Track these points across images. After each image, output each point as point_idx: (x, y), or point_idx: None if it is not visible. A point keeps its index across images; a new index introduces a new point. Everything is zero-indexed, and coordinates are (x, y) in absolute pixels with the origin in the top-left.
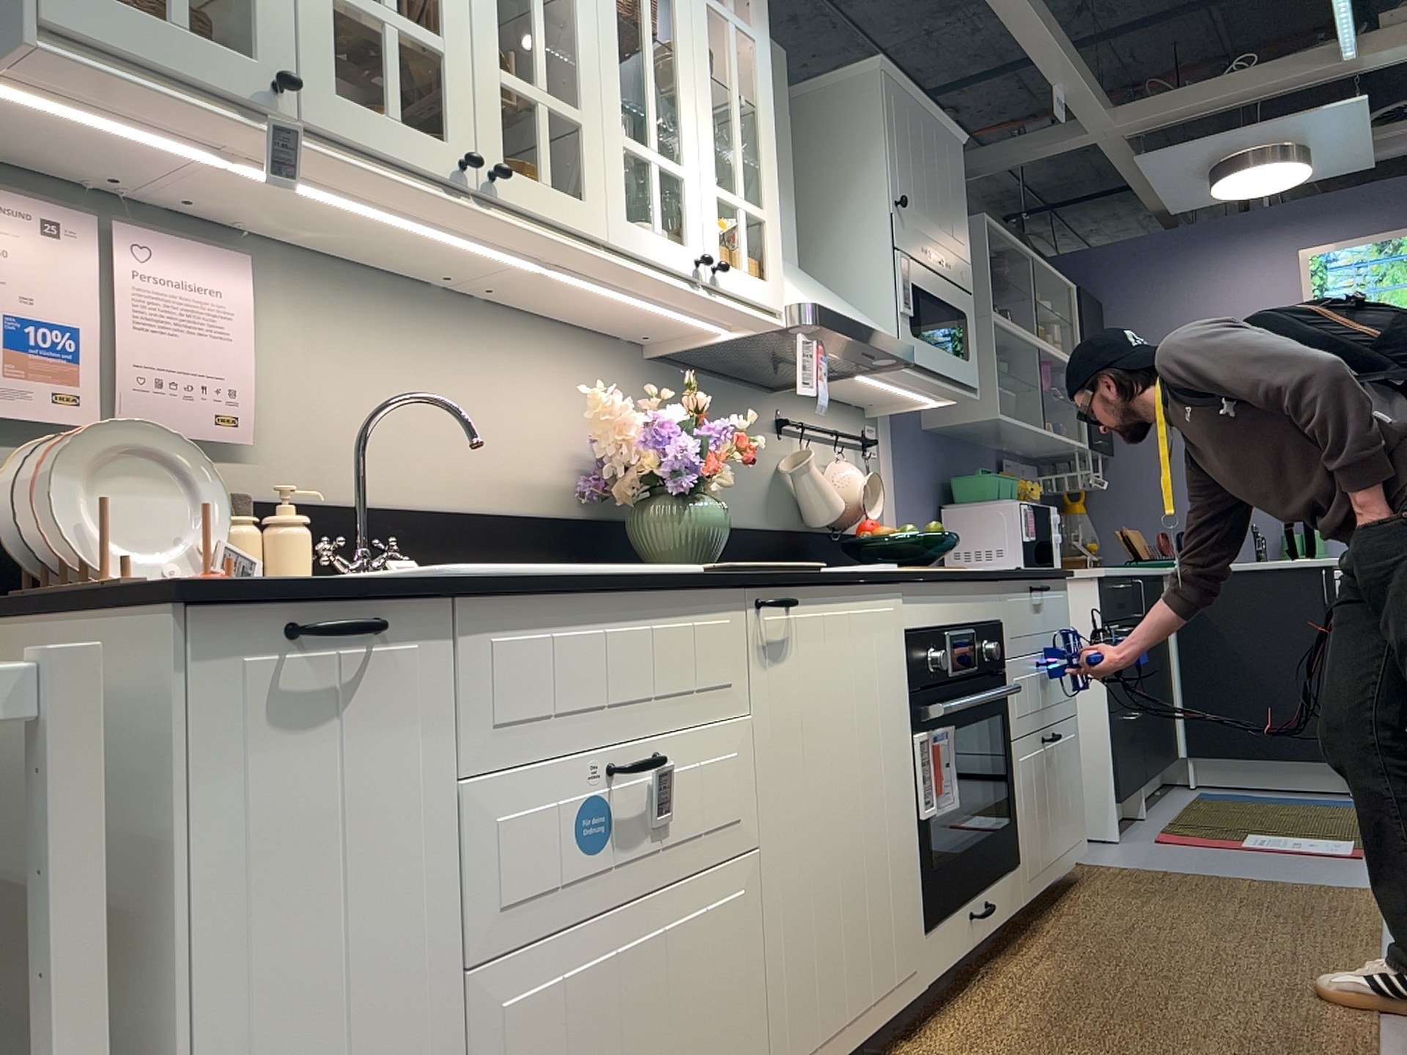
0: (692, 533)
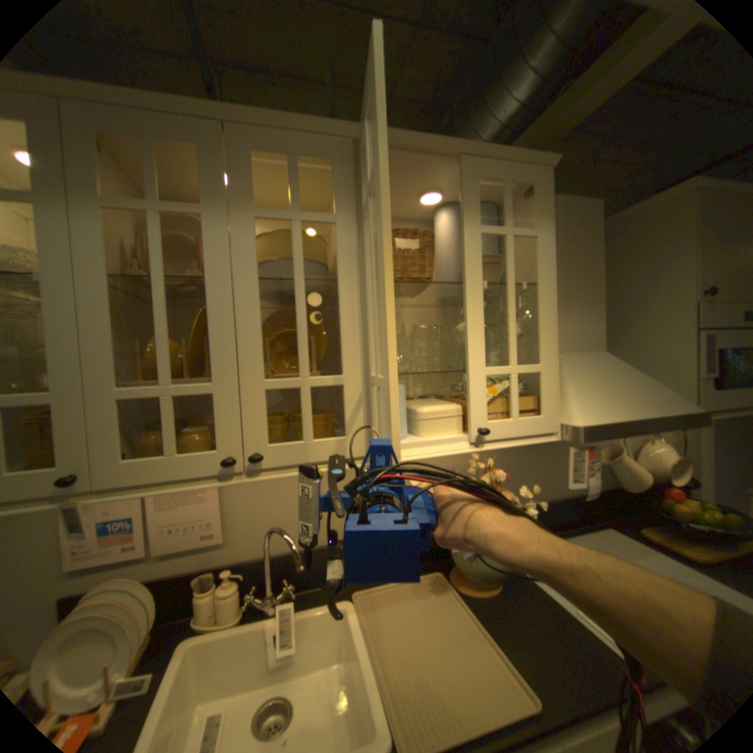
0: (480, 572)
